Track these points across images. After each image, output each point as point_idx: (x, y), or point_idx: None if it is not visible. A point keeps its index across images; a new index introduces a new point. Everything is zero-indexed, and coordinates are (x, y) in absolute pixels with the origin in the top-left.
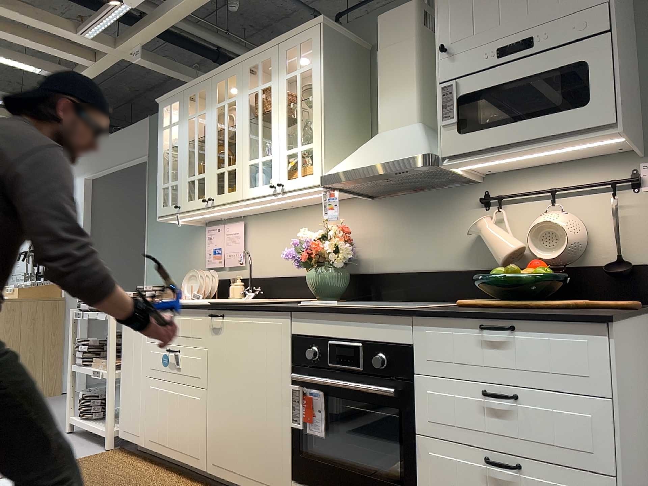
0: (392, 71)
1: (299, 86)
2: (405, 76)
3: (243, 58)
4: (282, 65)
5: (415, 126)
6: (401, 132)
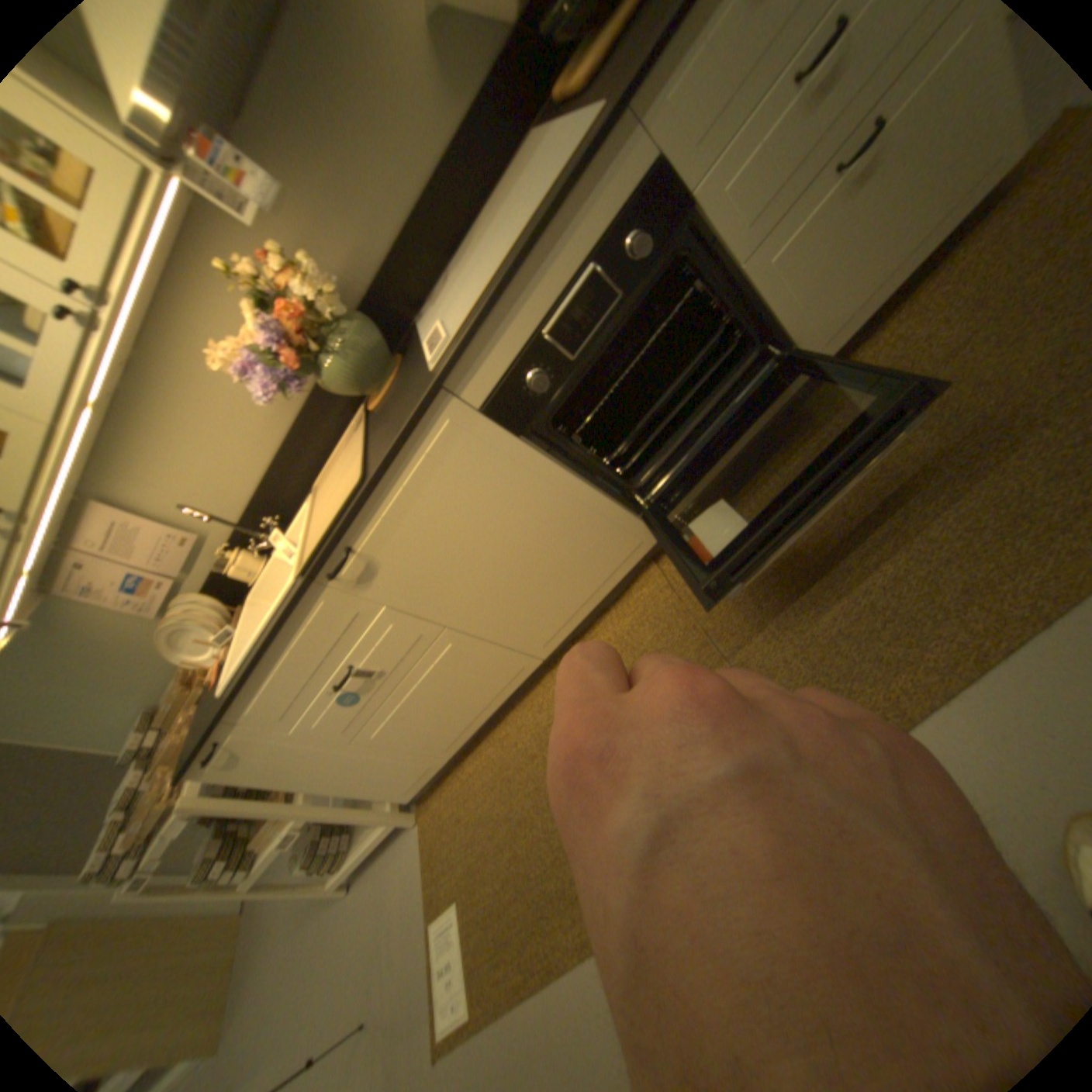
0: None
1: None
2: None
3: None
4: None
5: None
6: None
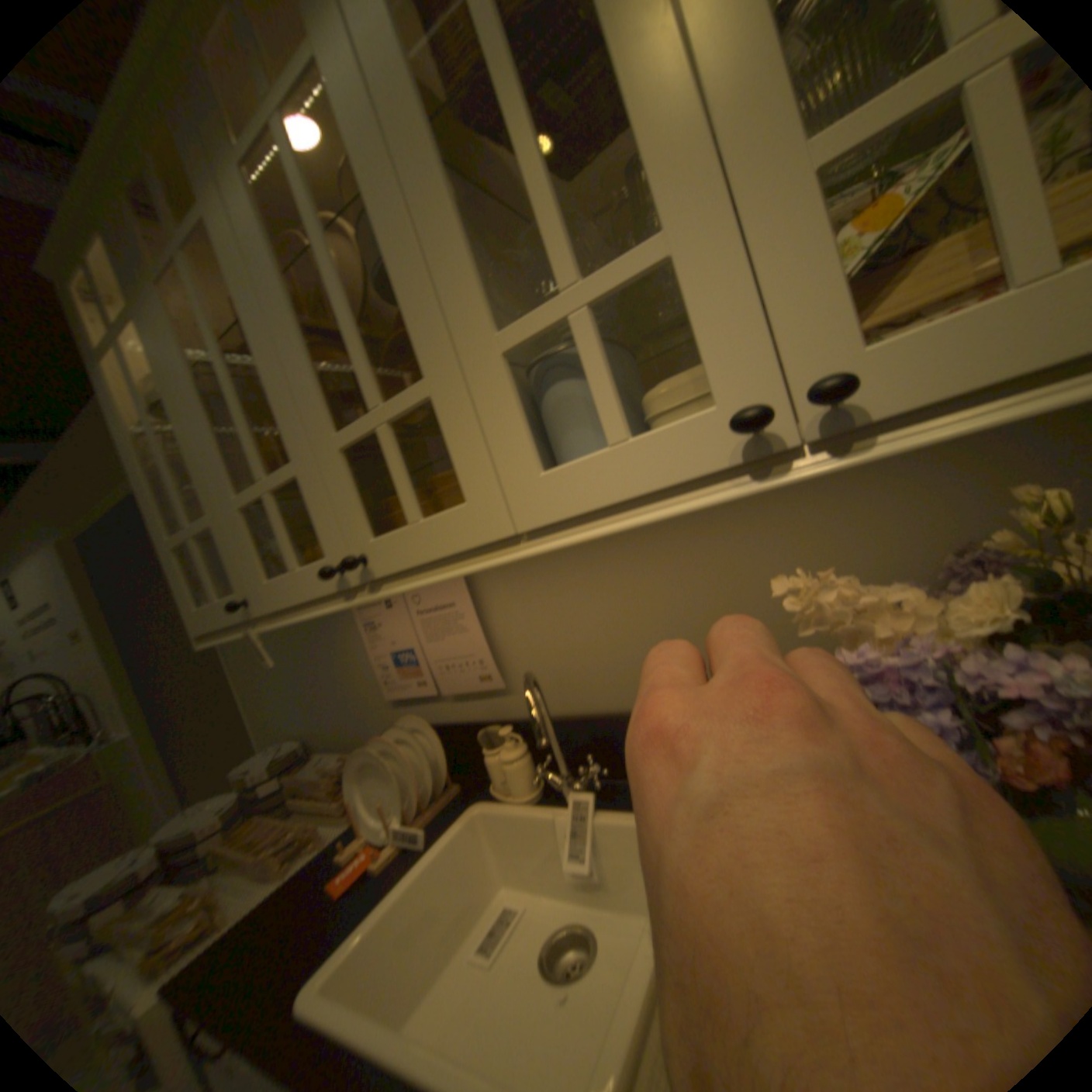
0: None
1: None
2: None
3: None
4: None
5: None
6: None
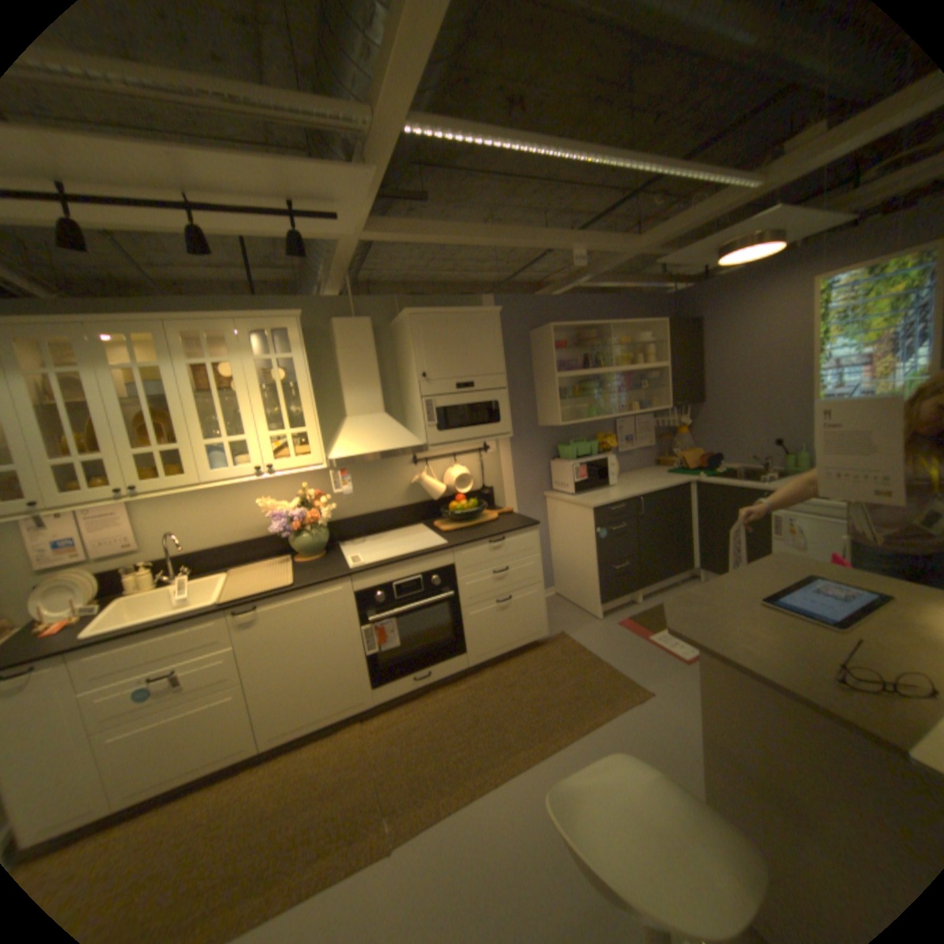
0: (357, 369)
1: (278, 371)
2: (369, 376)
3: (166, 316)
4: (246, 343)
5: (386, 417)
6: (378, 421)
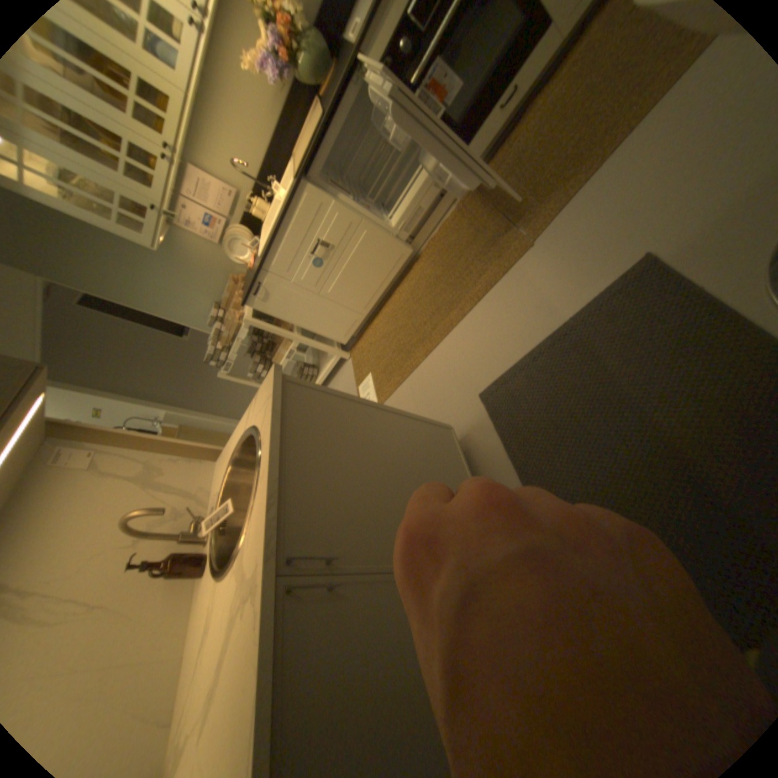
0: None
1: None
2: None
3: None
4: None
5: None
6: None
